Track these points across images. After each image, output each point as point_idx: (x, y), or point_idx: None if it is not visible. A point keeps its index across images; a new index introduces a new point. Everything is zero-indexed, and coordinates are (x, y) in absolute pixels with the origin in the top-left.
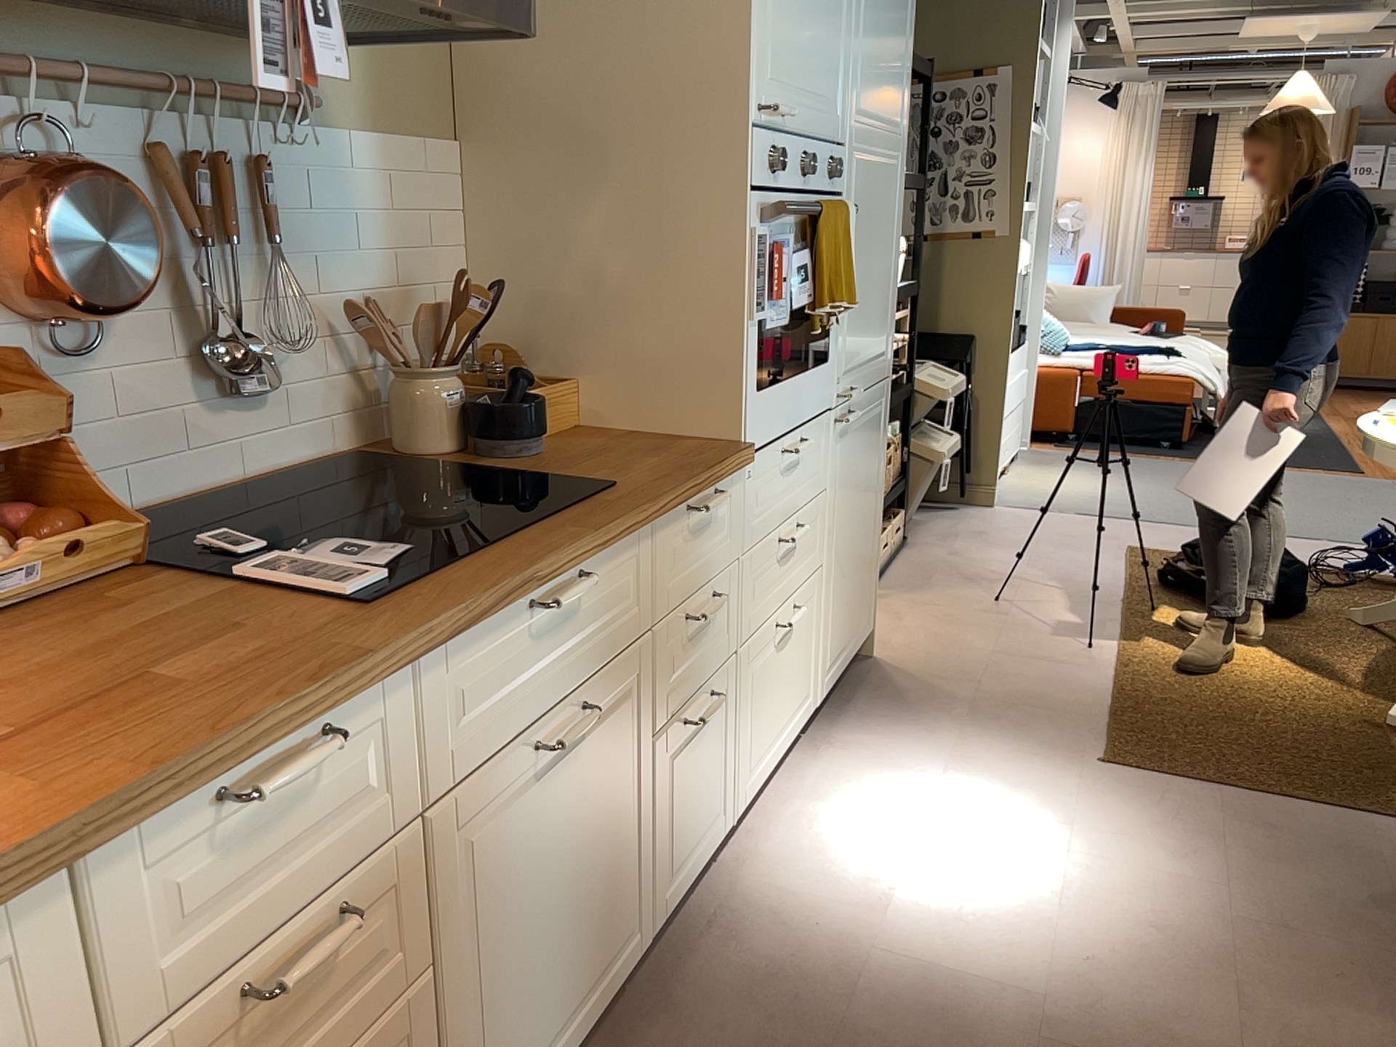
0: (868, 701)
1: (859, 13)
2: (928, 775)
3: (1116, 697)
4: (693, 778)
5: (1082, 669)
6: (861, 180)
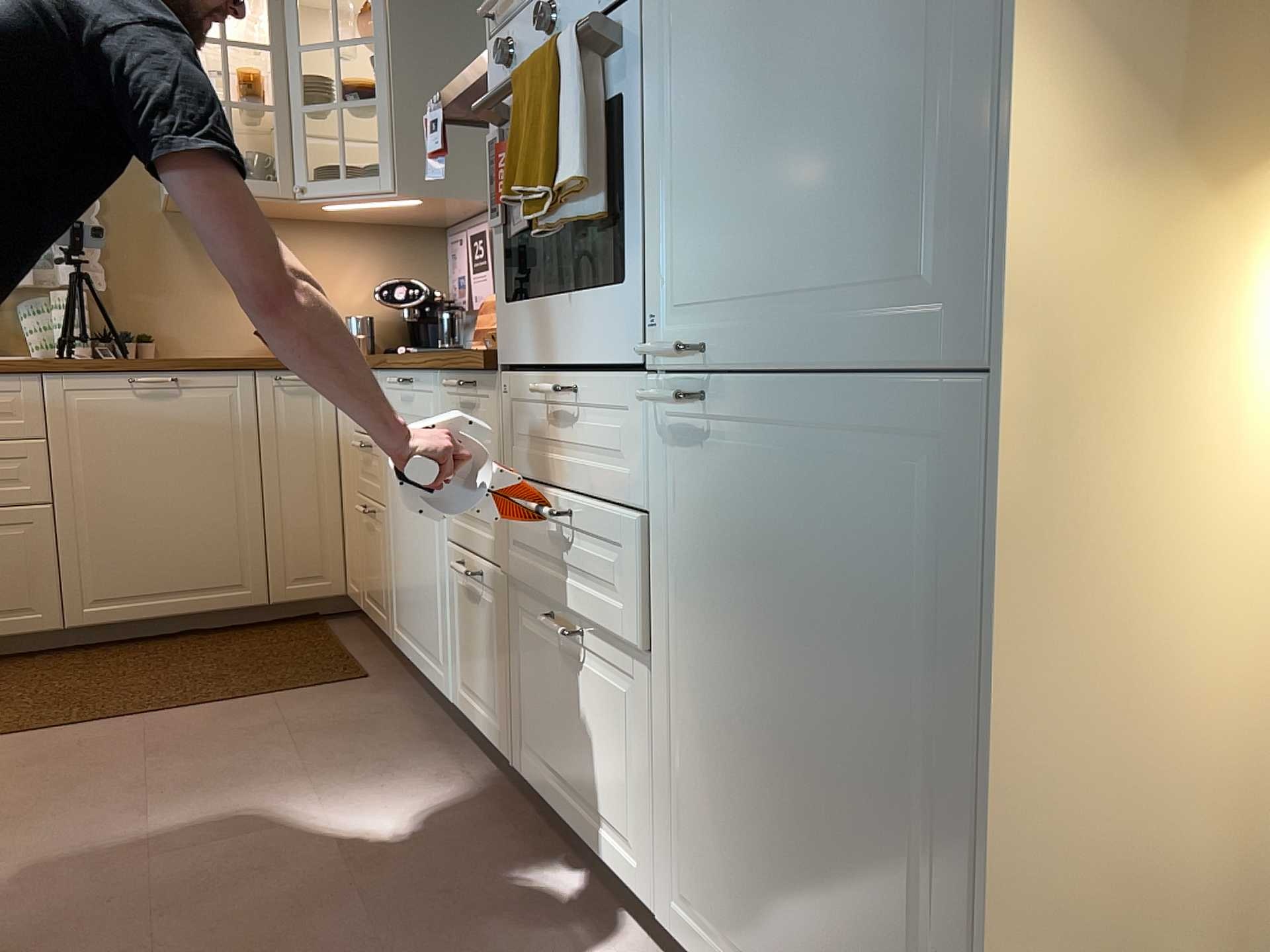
0: None
1: None
2: None
3: None
4: (473, 631)
5: None
6: None
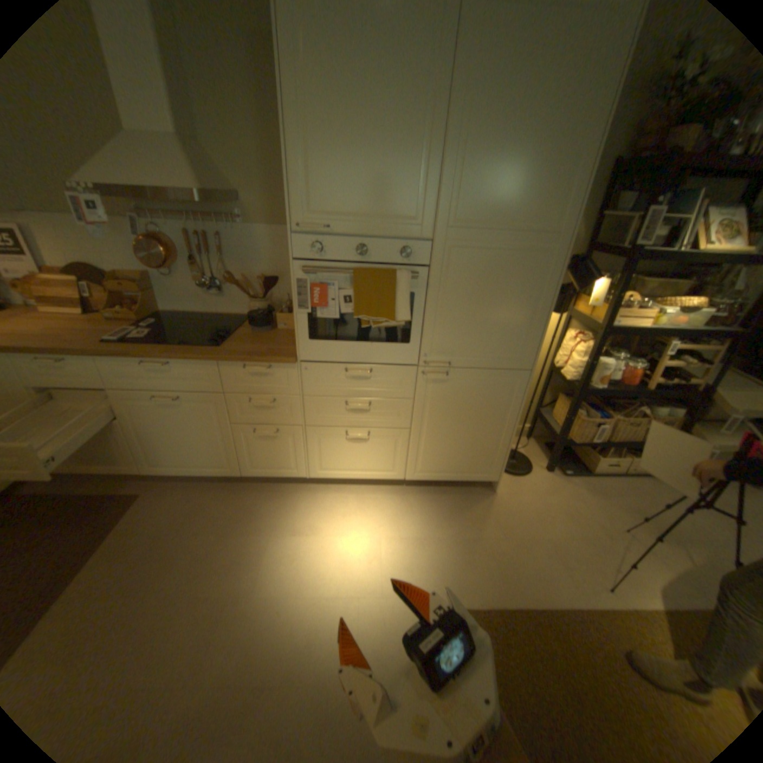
0: (450, 500)
1: (448, 161)
2: (397, 534)
3: (546, 614)
4: (266, 448)
5: (572, 592)
6: (458, 259)
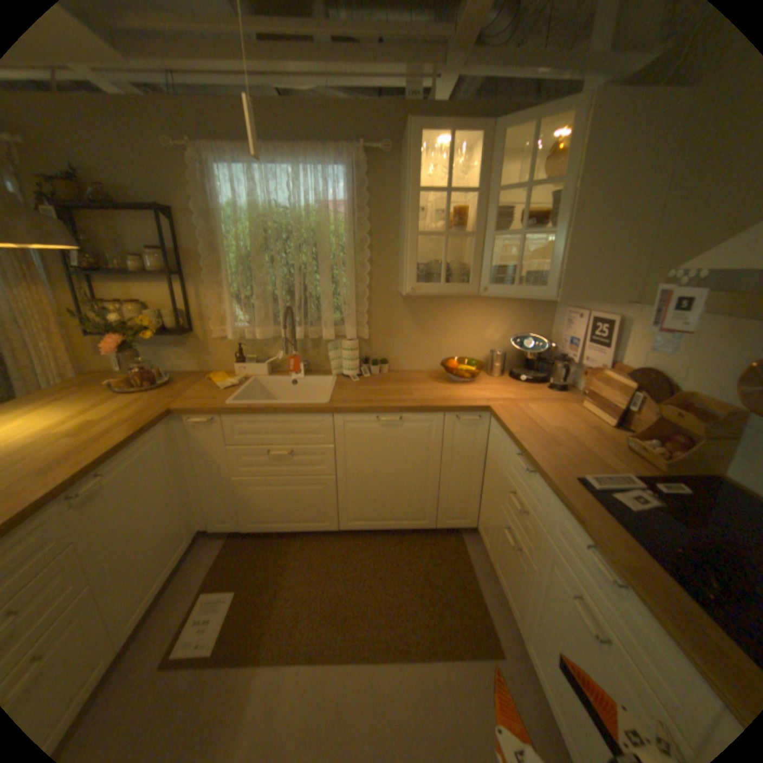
0: None
1: None
2: None
3: None
4: None
5: None
6: None
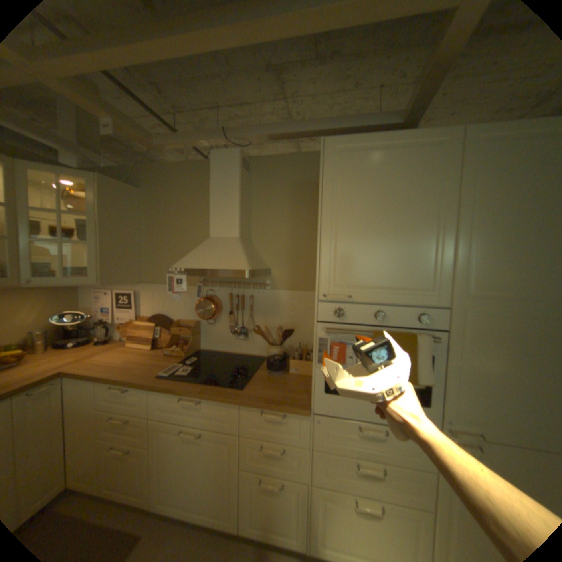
0: None
1: (463, 245)
2: None
3: None
4: (268, 506)
5: None
6: (482, 325)
